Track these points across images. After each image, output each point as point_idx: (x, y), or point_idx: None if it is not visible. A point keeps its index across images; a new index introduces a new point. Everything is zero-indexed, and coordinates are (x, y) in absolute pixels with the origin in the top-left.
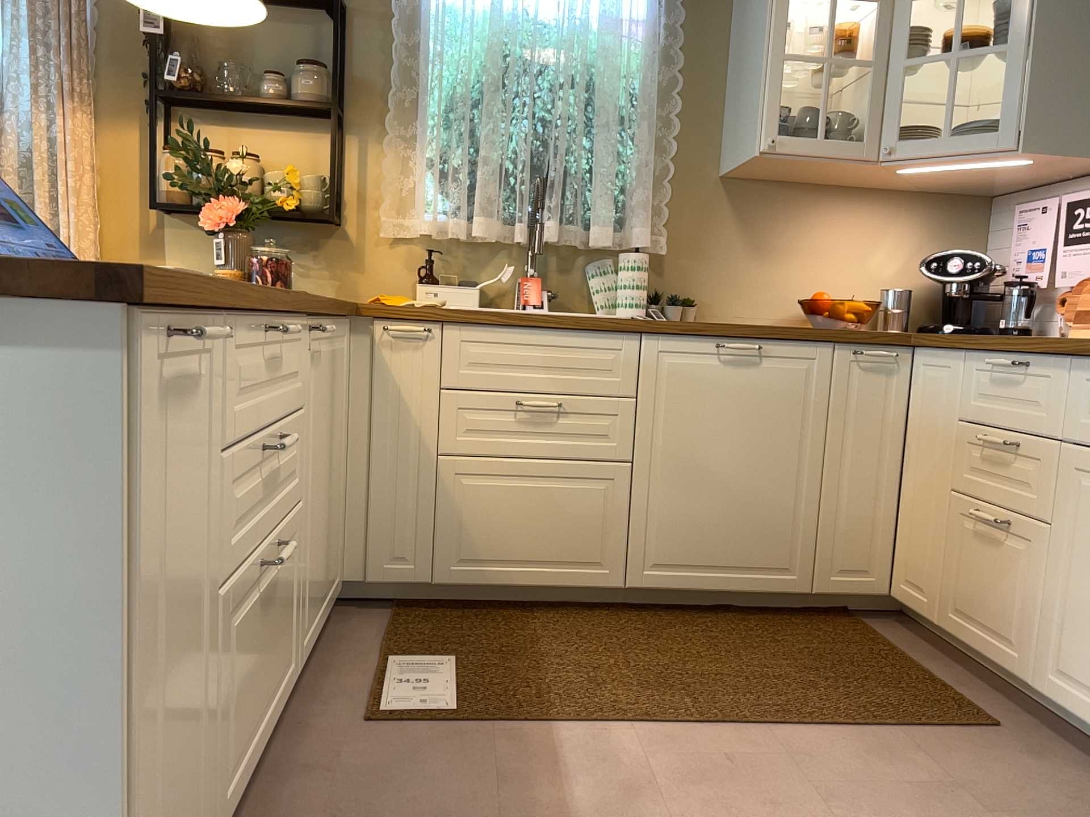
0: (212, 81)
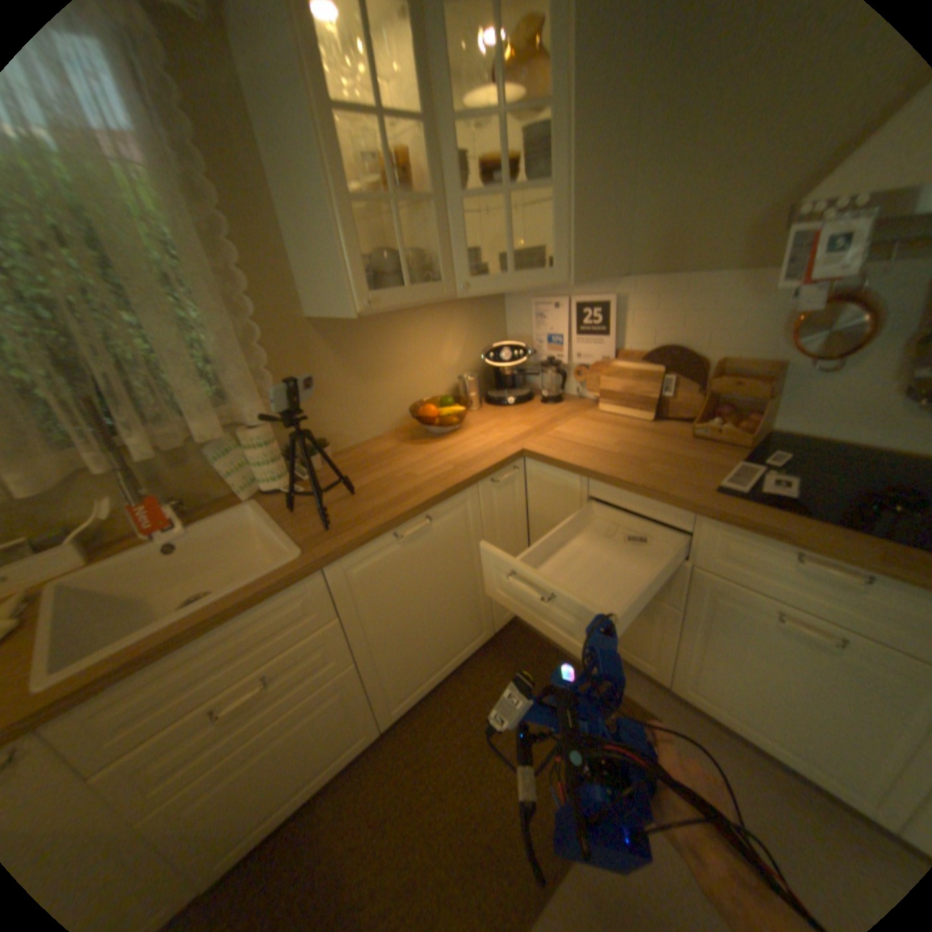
0: None
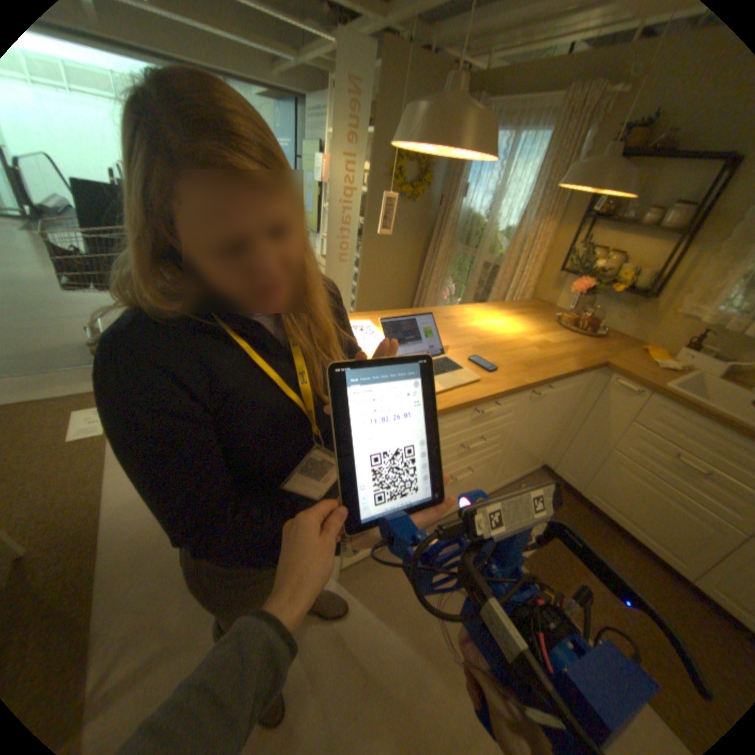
0: (622, 205)
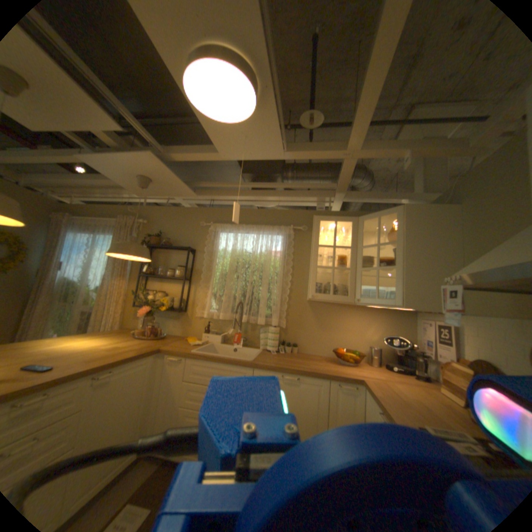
0: (158, 270)
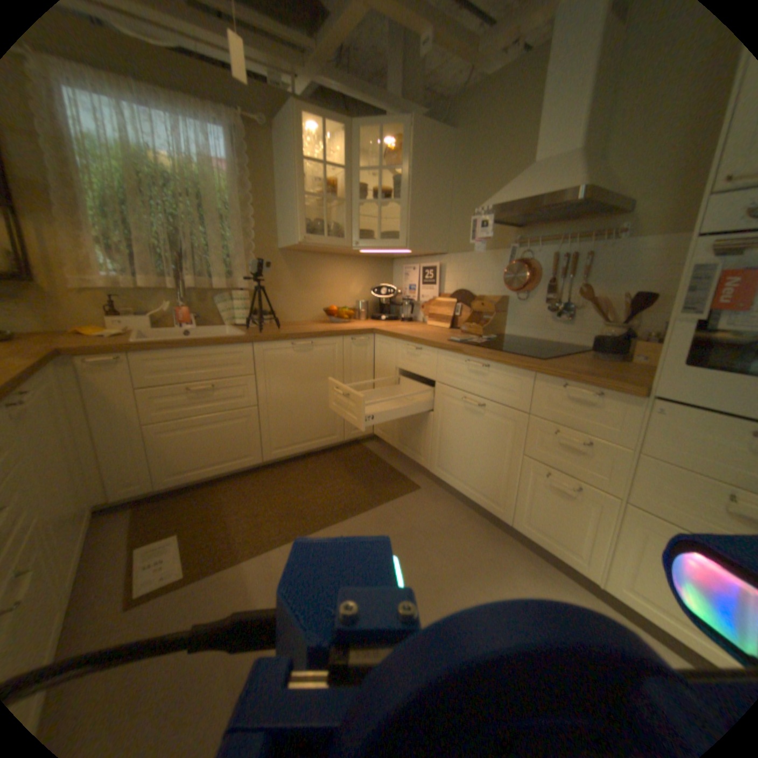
0: None
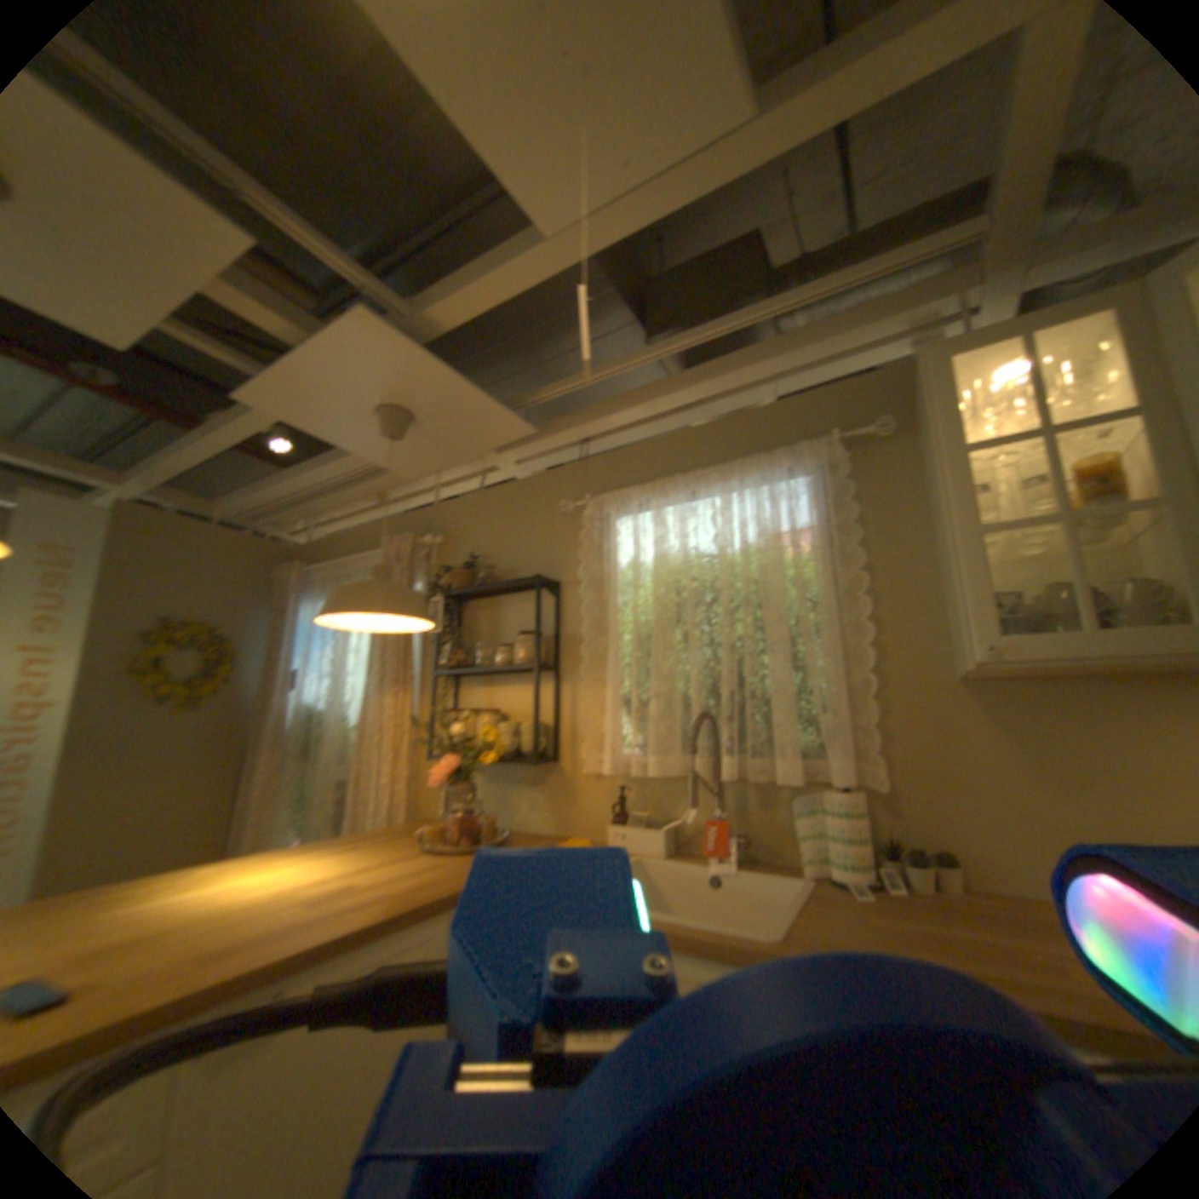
0: (477, 655)
